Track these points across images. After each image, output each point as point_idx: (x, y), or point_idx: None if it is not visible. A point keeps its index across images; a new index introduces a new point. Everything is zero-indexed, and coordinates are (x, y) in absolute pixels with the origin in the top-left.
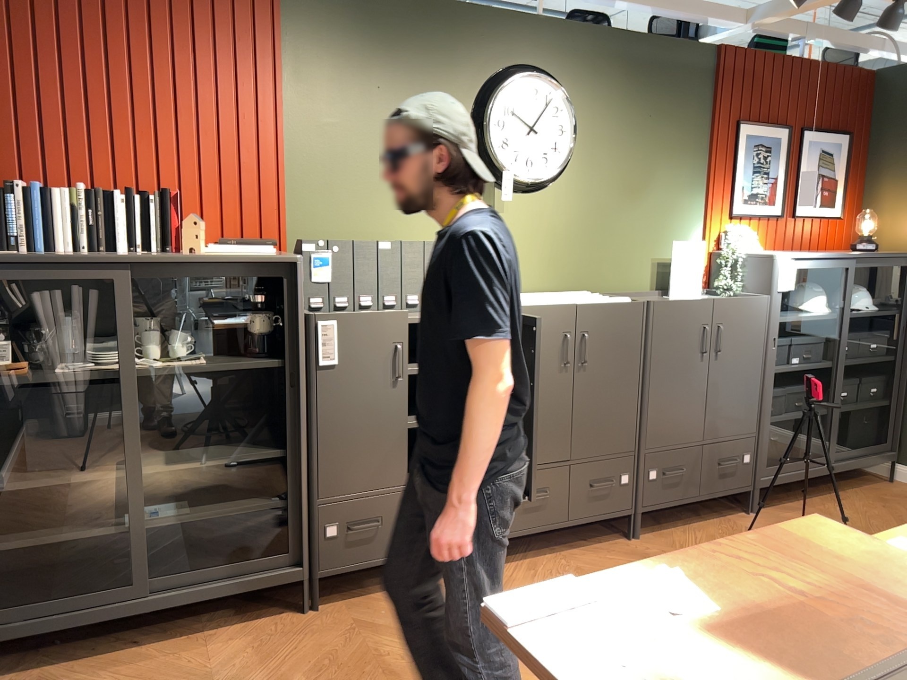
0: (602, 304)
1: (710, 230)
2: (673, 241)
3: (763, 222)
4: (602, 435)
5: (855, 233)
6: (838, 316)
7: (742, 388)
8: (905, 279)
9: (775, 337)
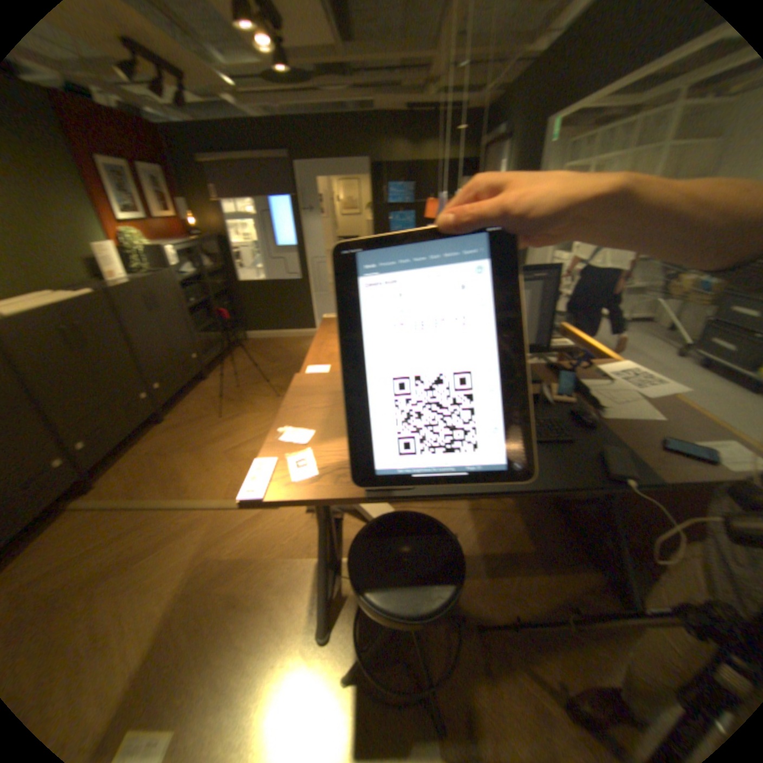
0: (72, 299)
1: (106, 232)
2: (86, 243)
3: (135, 224)
4: (115, 380)
5: (182, 224)
6: (199, 272)
7: (175, 323)
8: (218, 247)
9: (178, 291)
